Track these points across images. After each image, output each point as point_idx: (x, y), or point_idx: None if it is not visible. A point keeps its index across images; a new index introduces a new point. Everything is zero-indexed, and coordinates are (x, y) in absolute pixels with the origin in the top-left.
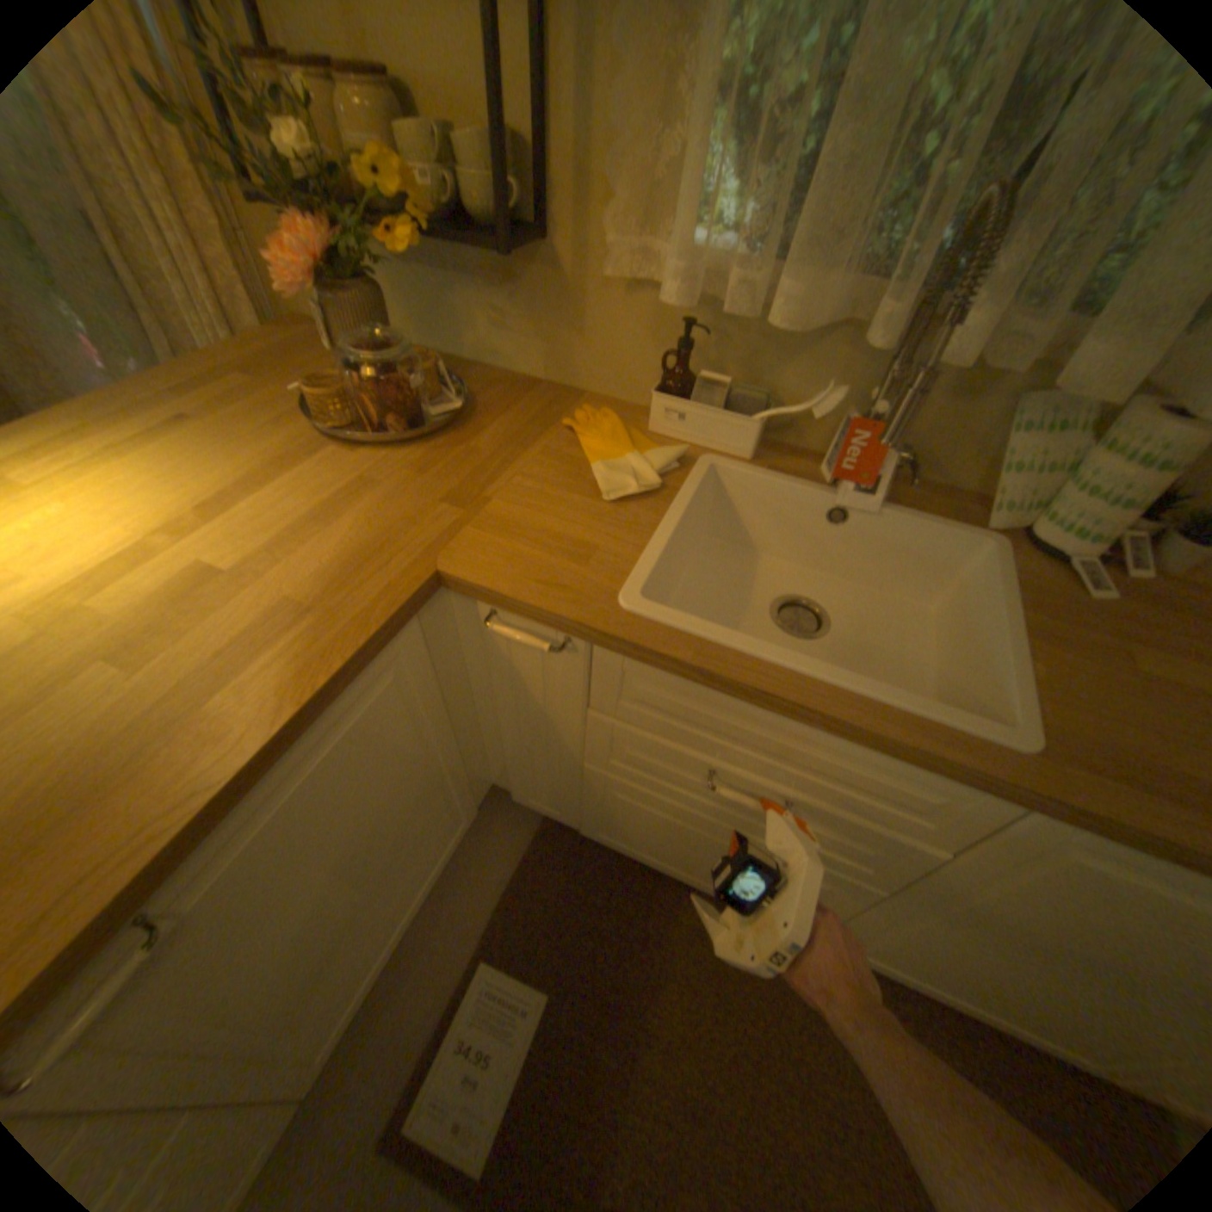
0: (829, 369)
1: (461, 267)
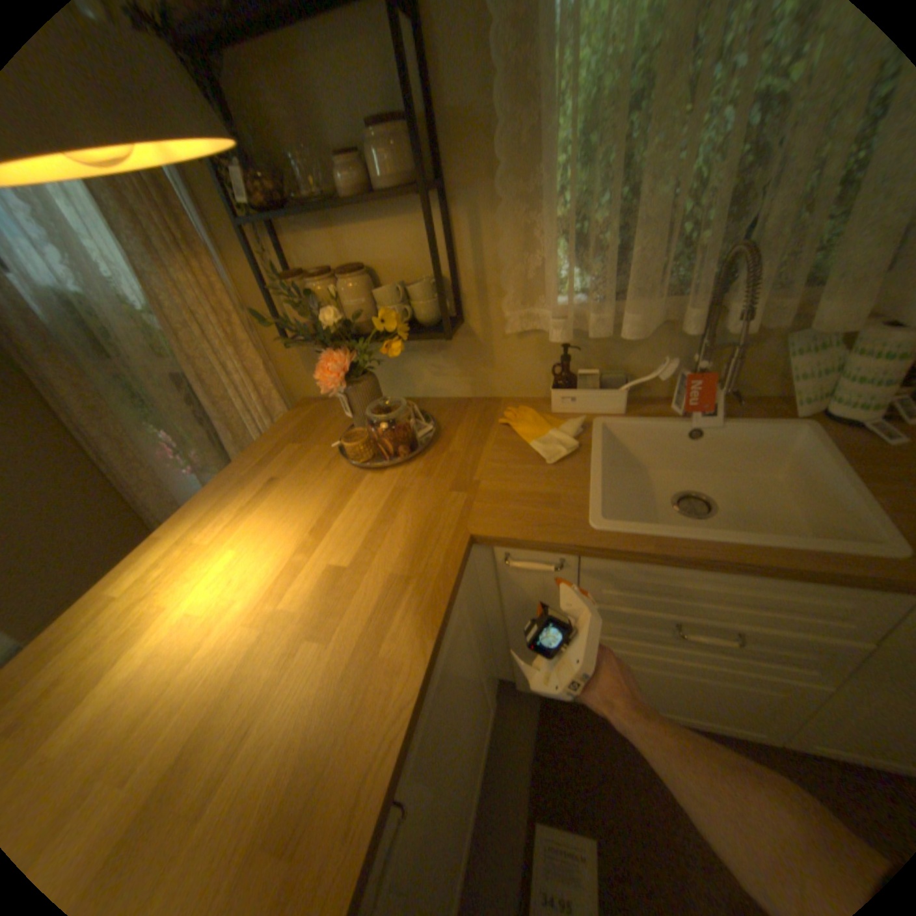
0: (658, 349)
1: (410, 348)
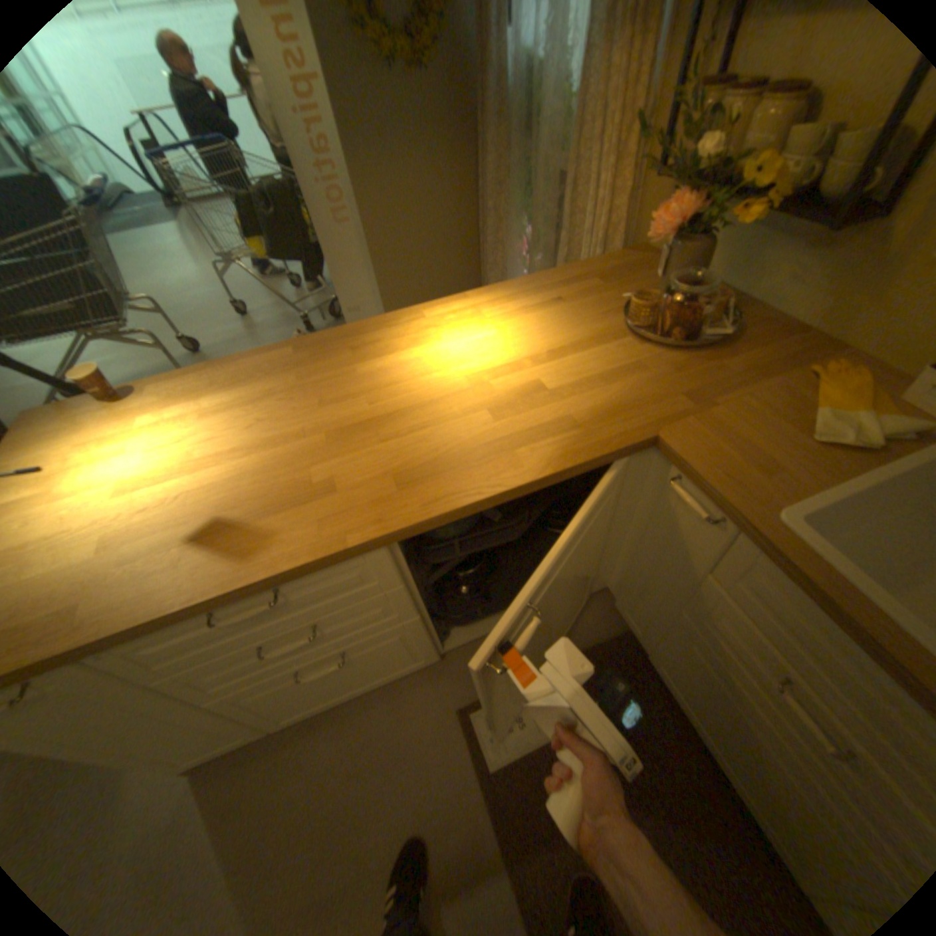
0: None
1: (789, 229)
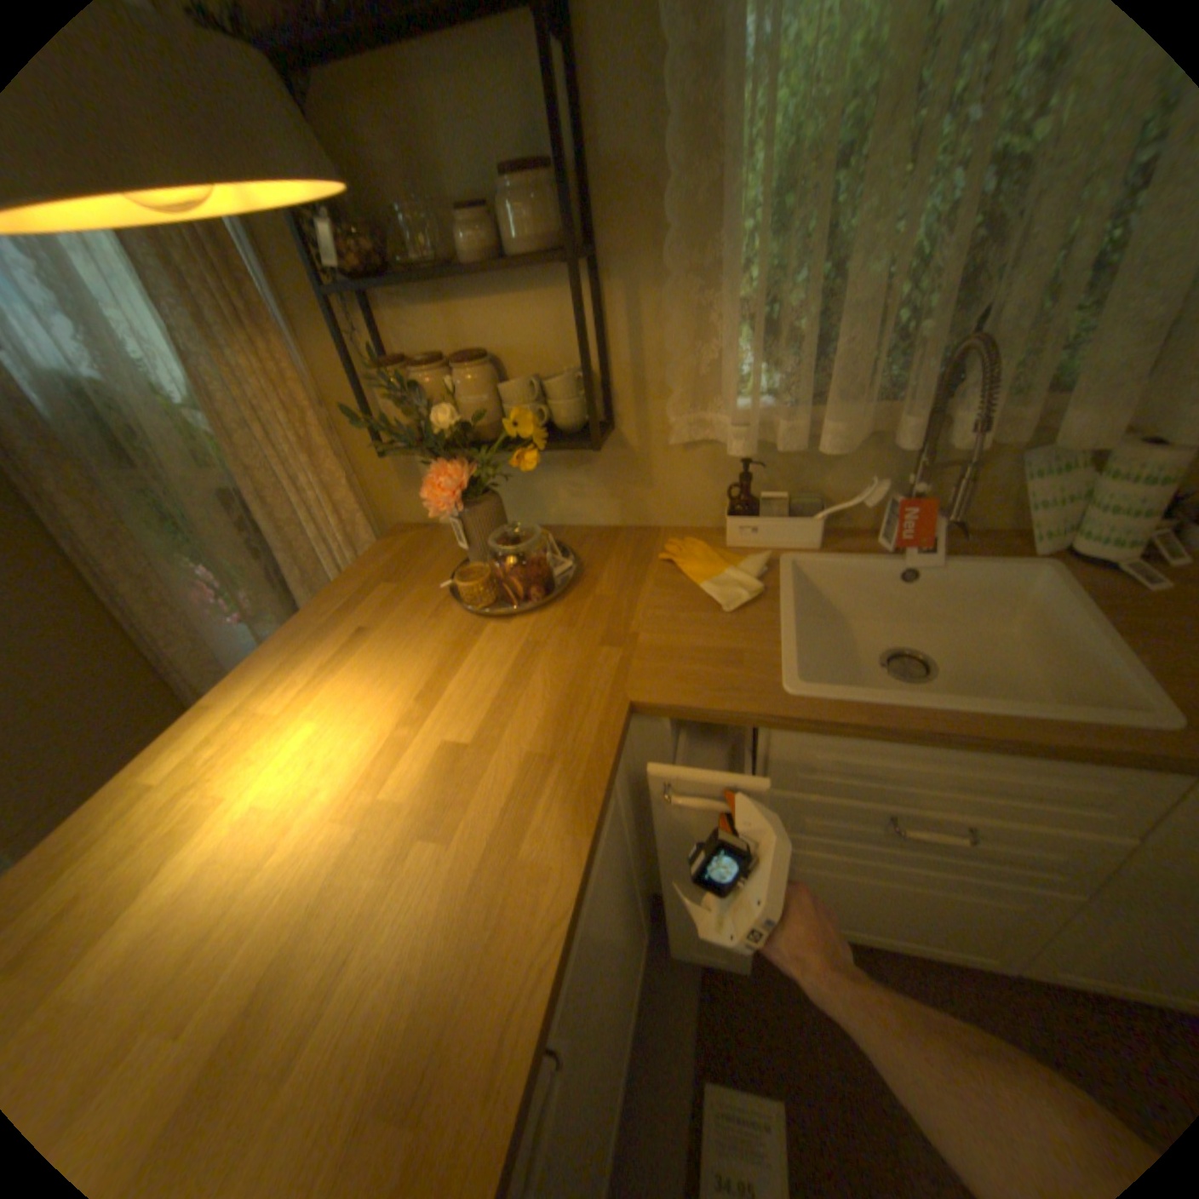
0: (862, 468)
1: (543, 461)
